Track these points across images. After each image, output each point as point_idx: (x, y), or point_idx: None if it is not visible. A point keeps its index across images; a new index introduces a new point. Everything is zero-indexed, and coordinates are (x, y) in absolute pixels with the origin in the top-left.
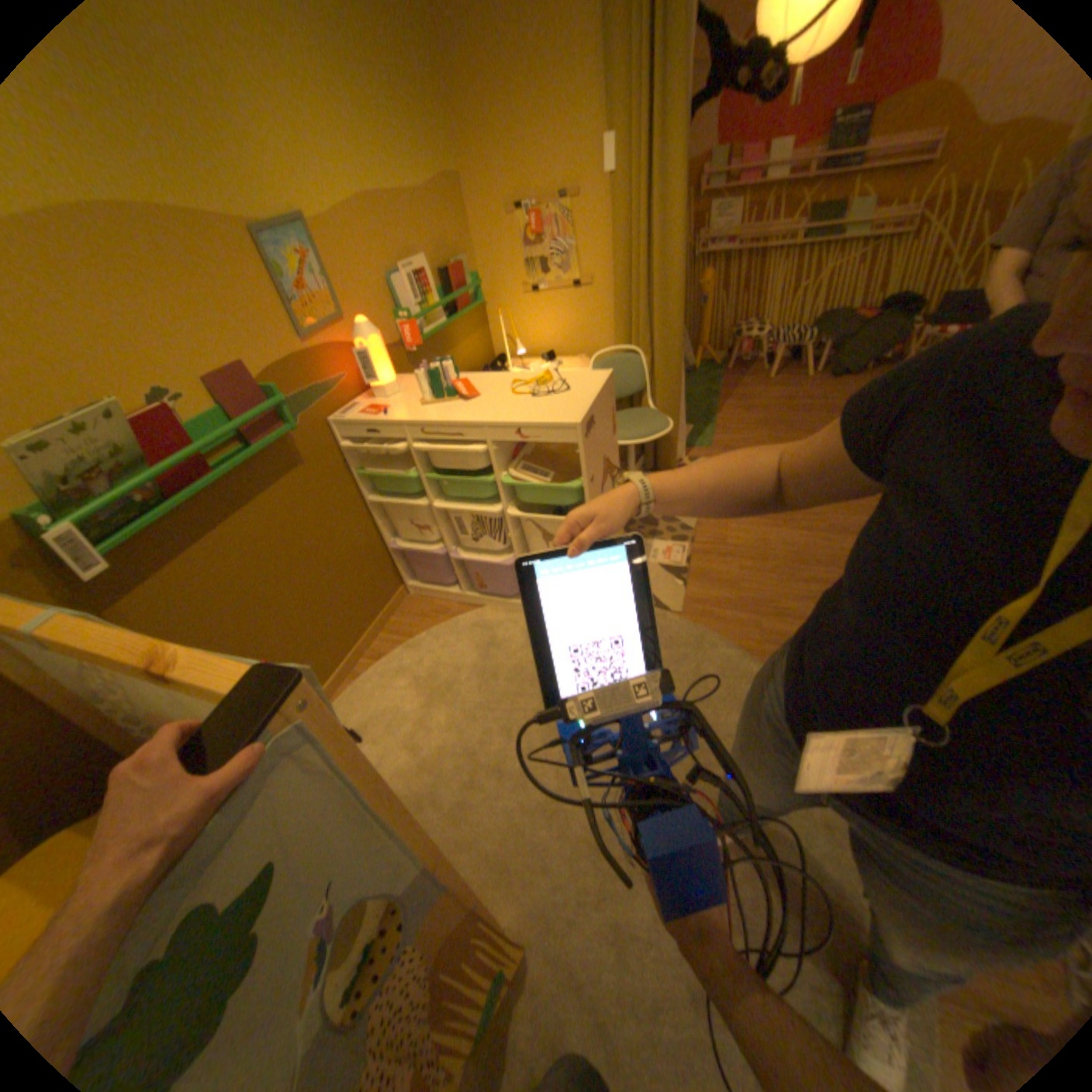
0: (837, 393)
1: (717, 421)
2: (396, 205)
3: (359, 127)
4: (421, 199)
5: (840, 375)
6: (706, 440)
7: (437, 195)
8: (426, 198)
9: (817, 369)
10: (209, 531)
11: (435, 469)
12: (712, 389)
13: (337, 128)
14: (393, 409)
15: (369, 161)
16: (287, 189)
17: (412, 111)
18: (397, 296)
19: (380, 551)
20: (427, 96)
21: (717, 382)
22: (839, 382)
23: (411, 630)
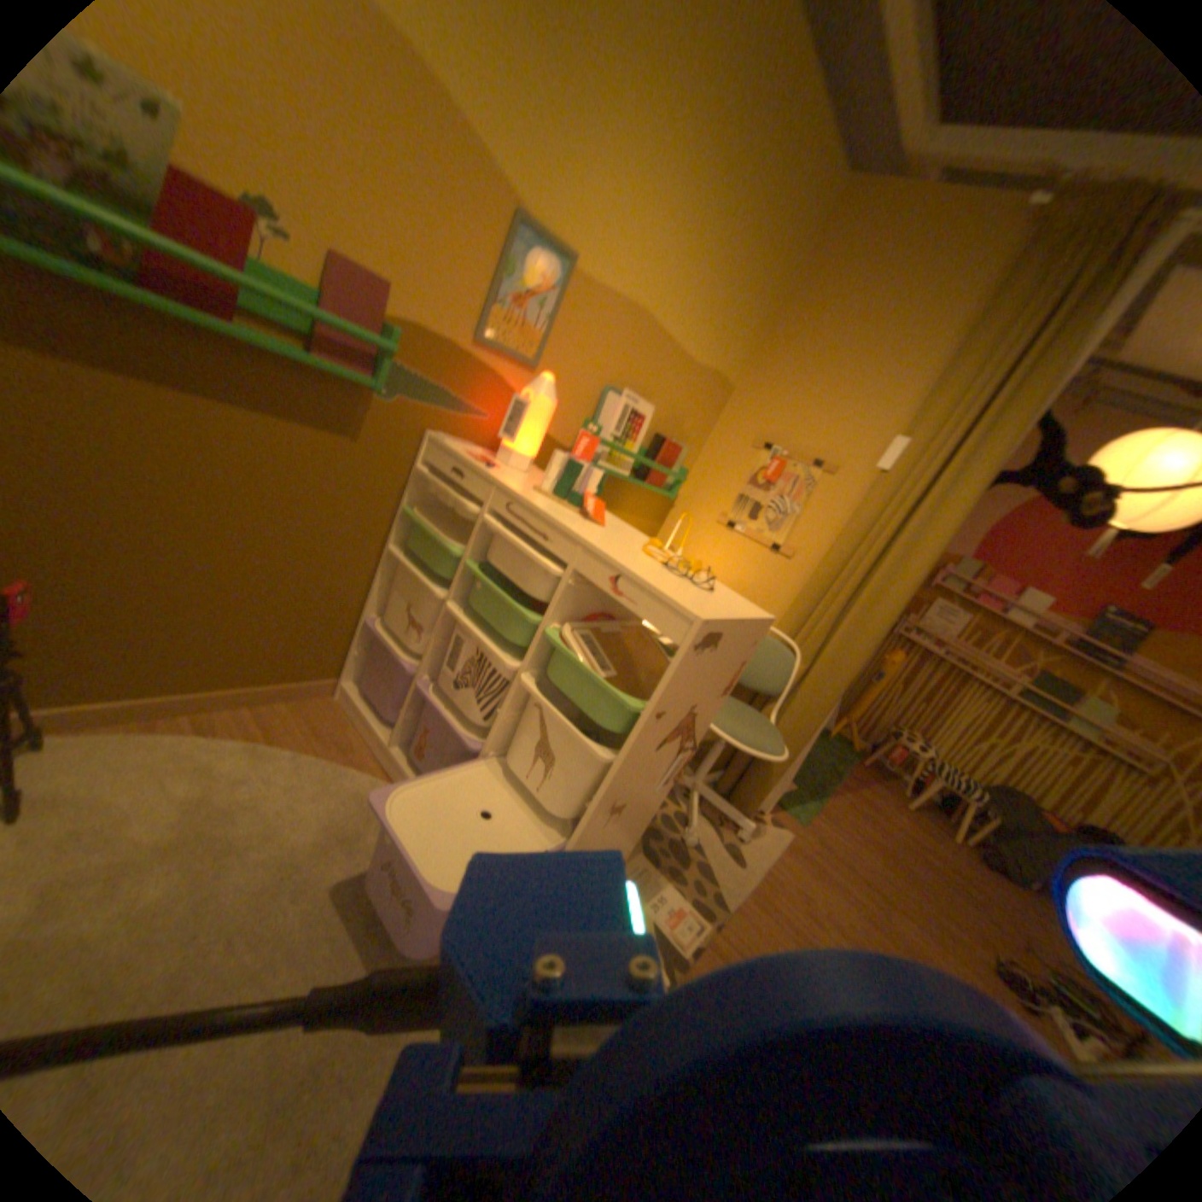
0: (988, 892)
1: (828, 808)
2: (667, 353)
3: (687, 271)
4: (690, 373)
5: (996, 873)
6: (806, 819)
7: (706, 386)
8: (696, 378)
9: (969, 844)
10: (160, 386)
11: (489, 570)
12: (839, 771)
13: (669, 250)
14: (503, 475)
15: (673, 300)
16: (586, 233)
17: (737, 311)
18: (604, 413)
19: (351, 619)
20: (757, 317)
21: (848, 769)
22: (993, 880)
23: (285, 740)
